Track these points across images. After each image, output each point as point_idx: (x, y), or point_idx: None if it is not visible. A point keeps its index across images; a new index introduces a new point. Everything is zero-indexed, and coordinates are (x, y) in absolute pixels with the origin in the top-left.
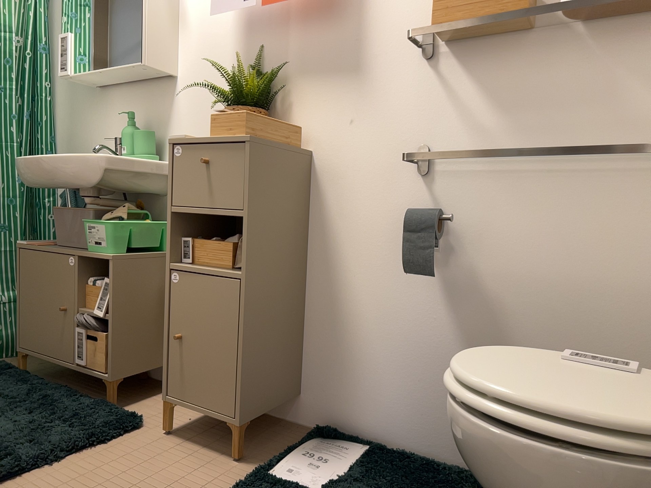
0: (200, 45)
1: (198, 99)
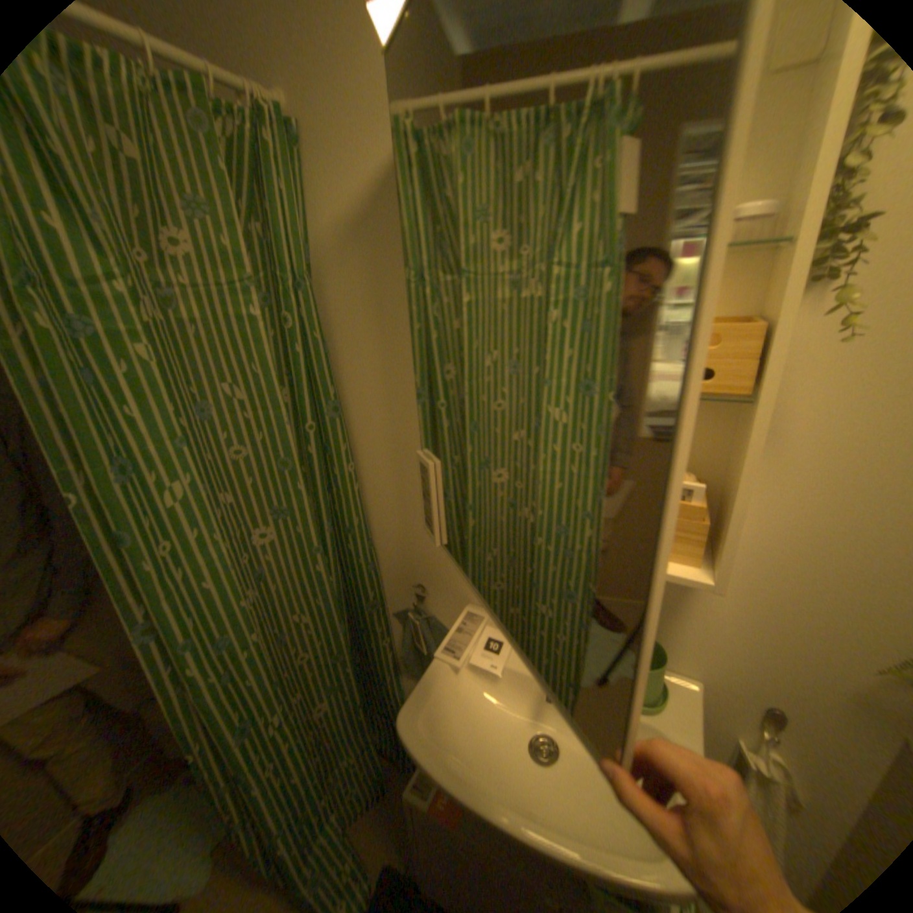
0: (820, 499)
1: (787, 602)
